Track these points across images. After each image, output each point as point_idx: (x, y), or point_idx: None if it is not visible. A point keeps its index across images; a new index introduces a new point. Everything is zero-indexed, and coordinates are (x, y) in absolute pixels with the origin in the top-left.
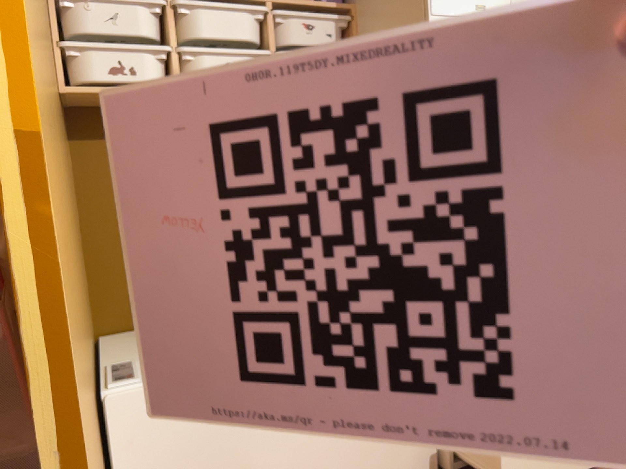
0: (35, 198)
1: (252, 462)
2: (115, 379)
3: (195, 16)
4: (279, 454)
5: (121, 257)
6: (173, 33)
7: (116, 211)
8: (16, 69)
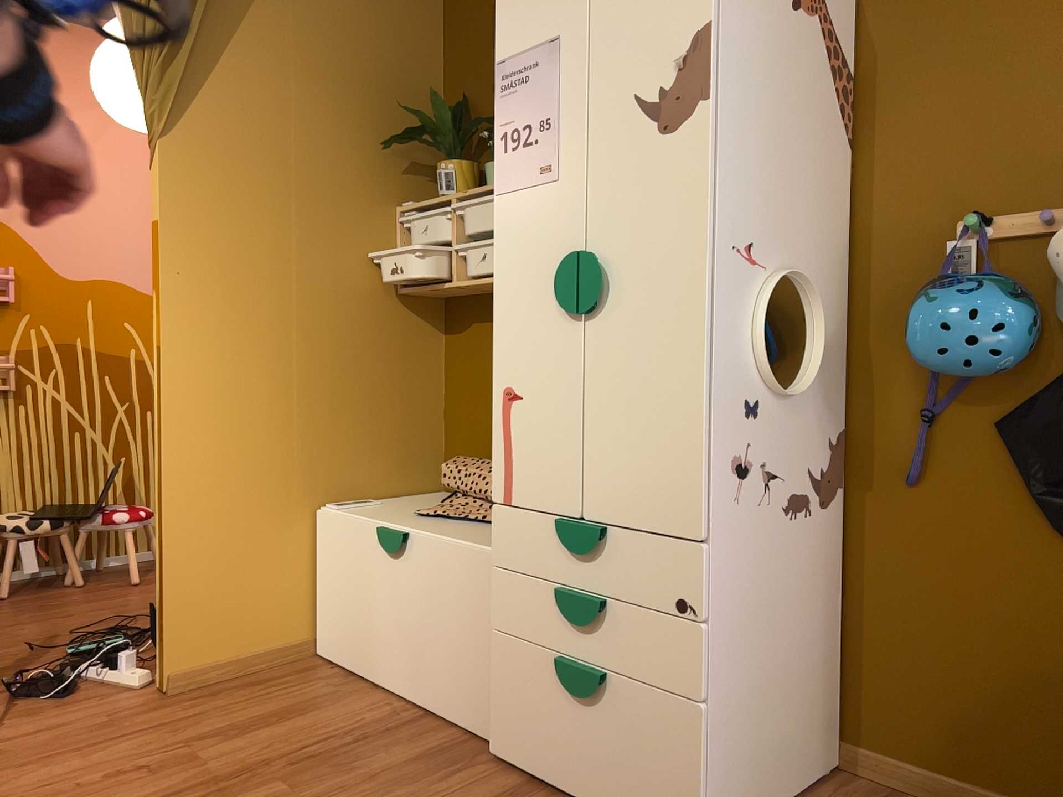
0: (163, 369)
1: (369, 606)
2: (341, 503)
3: (468, 214)
4: (382, 611)
5: (461, 427)
6: (453, 233)
7: (461, 385)
8: (163, 316)
